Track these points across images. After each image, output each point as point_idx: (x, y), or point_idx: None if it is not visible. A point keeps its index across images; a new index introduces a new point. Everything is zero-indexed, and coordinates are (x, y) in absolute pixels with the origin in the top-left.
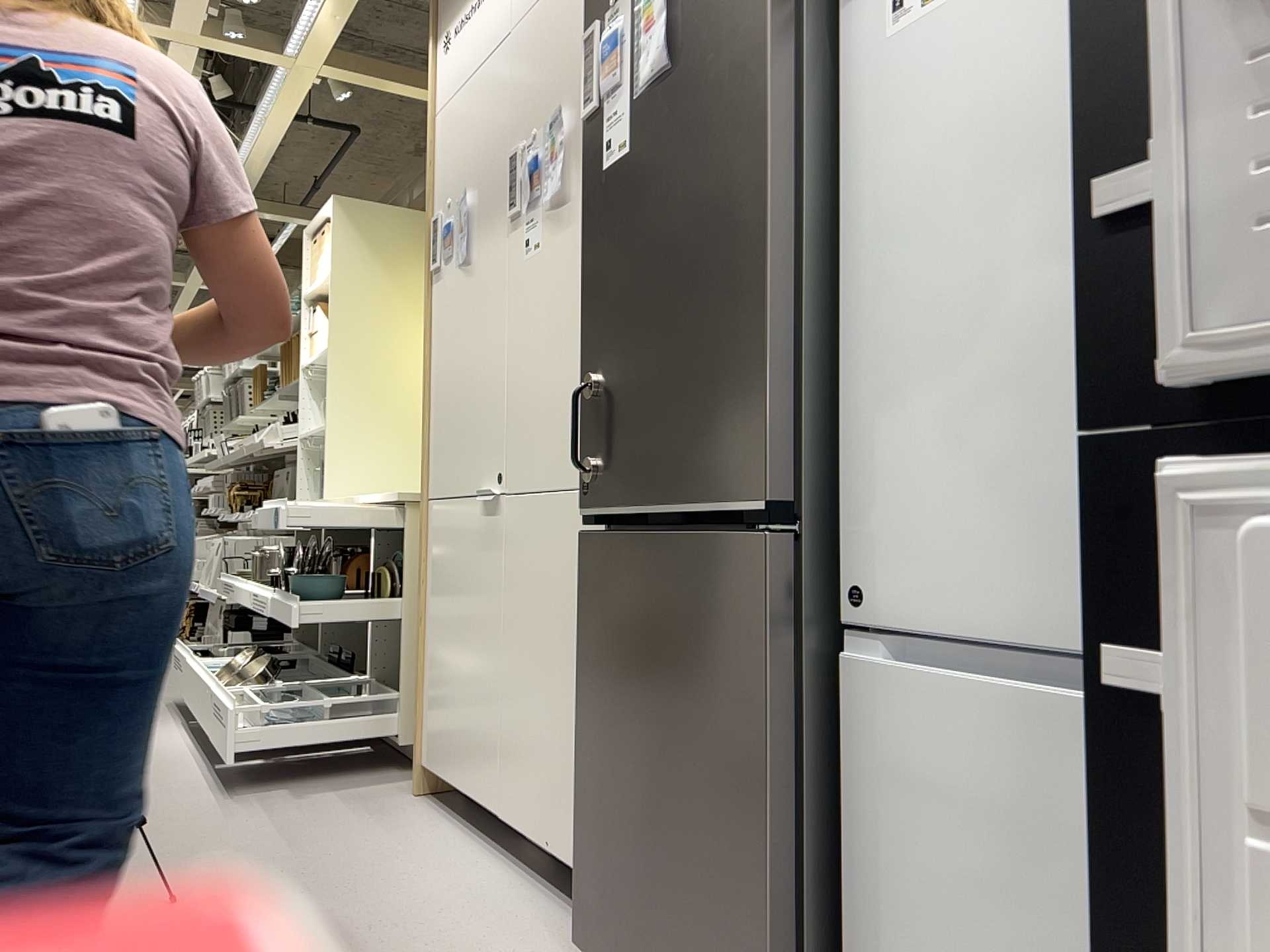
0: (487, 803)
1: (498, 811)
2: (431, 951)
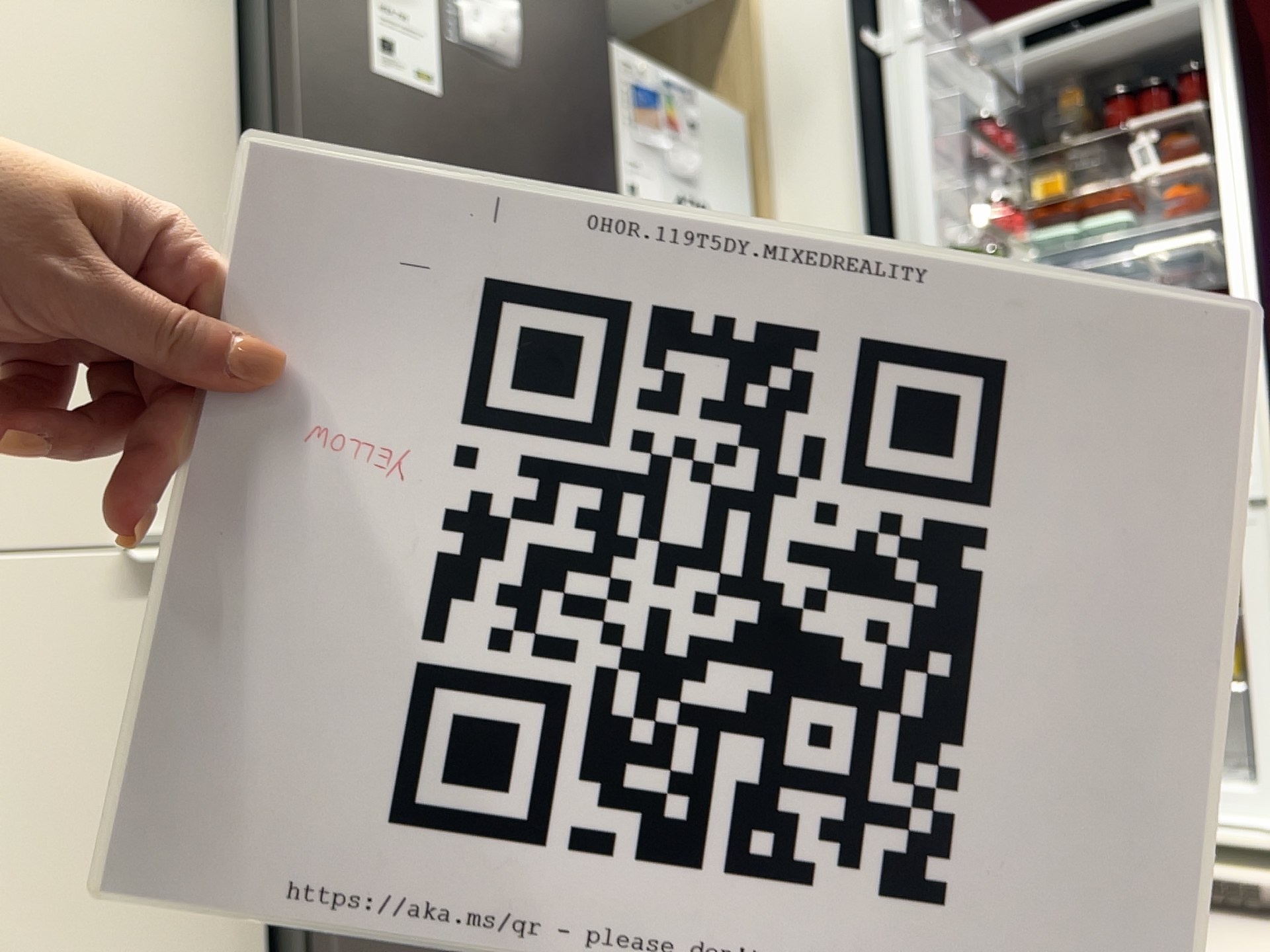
0: None
1: None
2: None
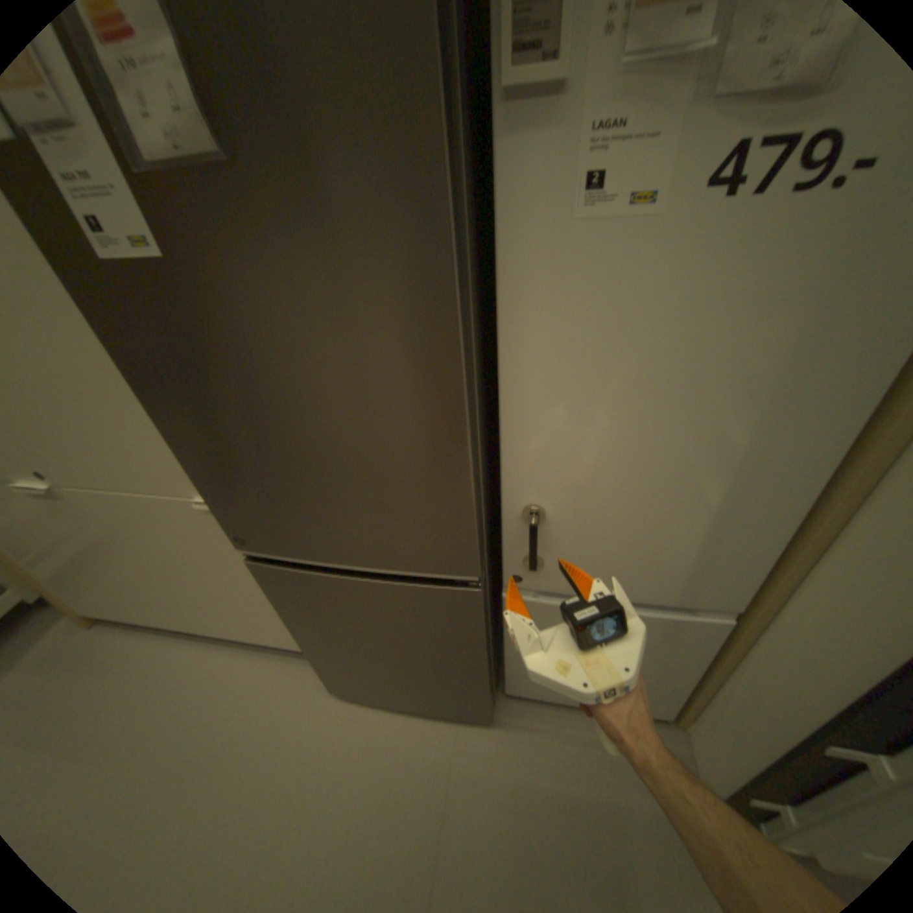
0: (178, 628)
1: (194, 631)
2: (250, 751)
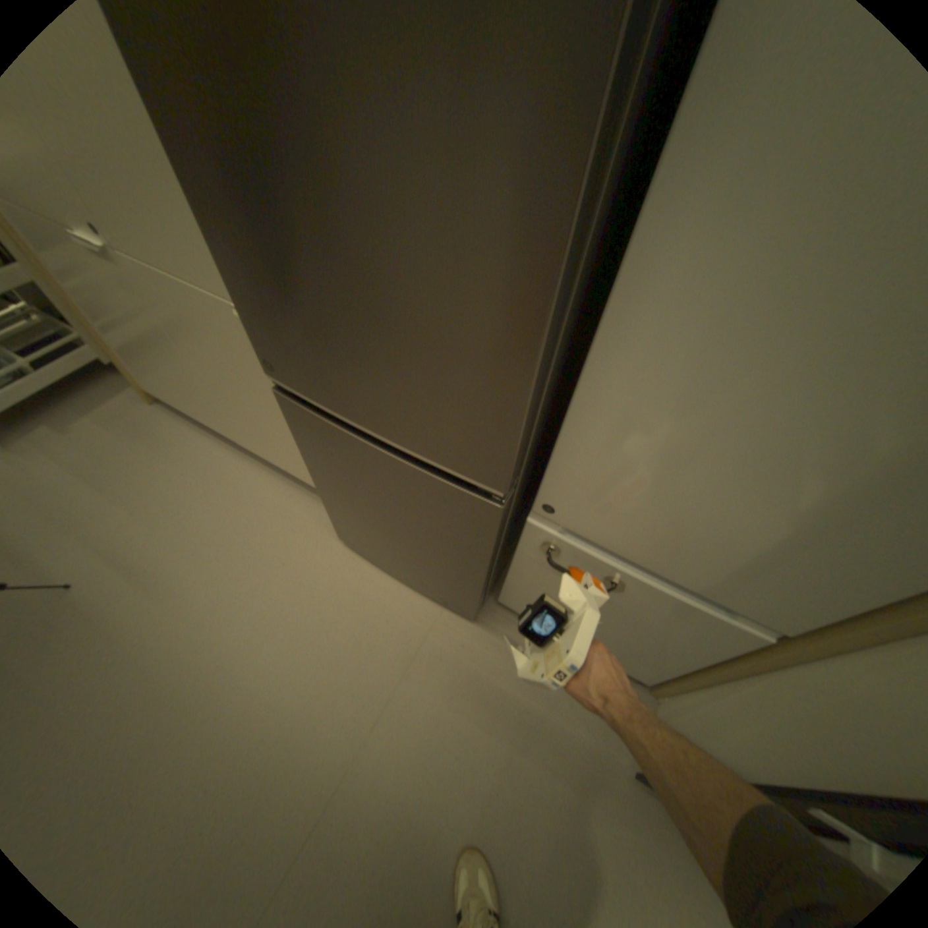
0: (222, 432)
1: (235, 439)
2: (262, 557)
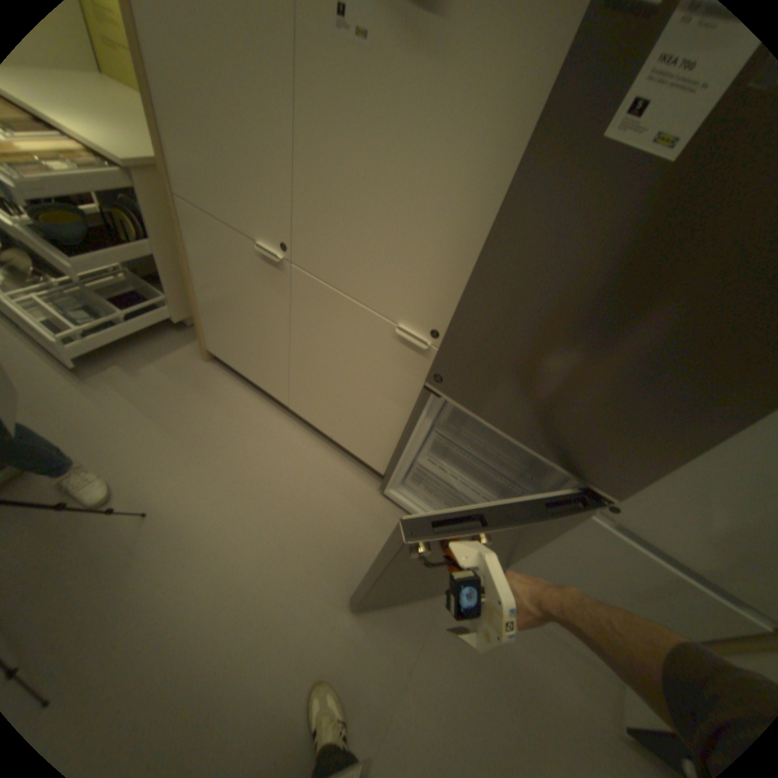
0: (277, 397)
1: (289, 405)
2: (308, 509)
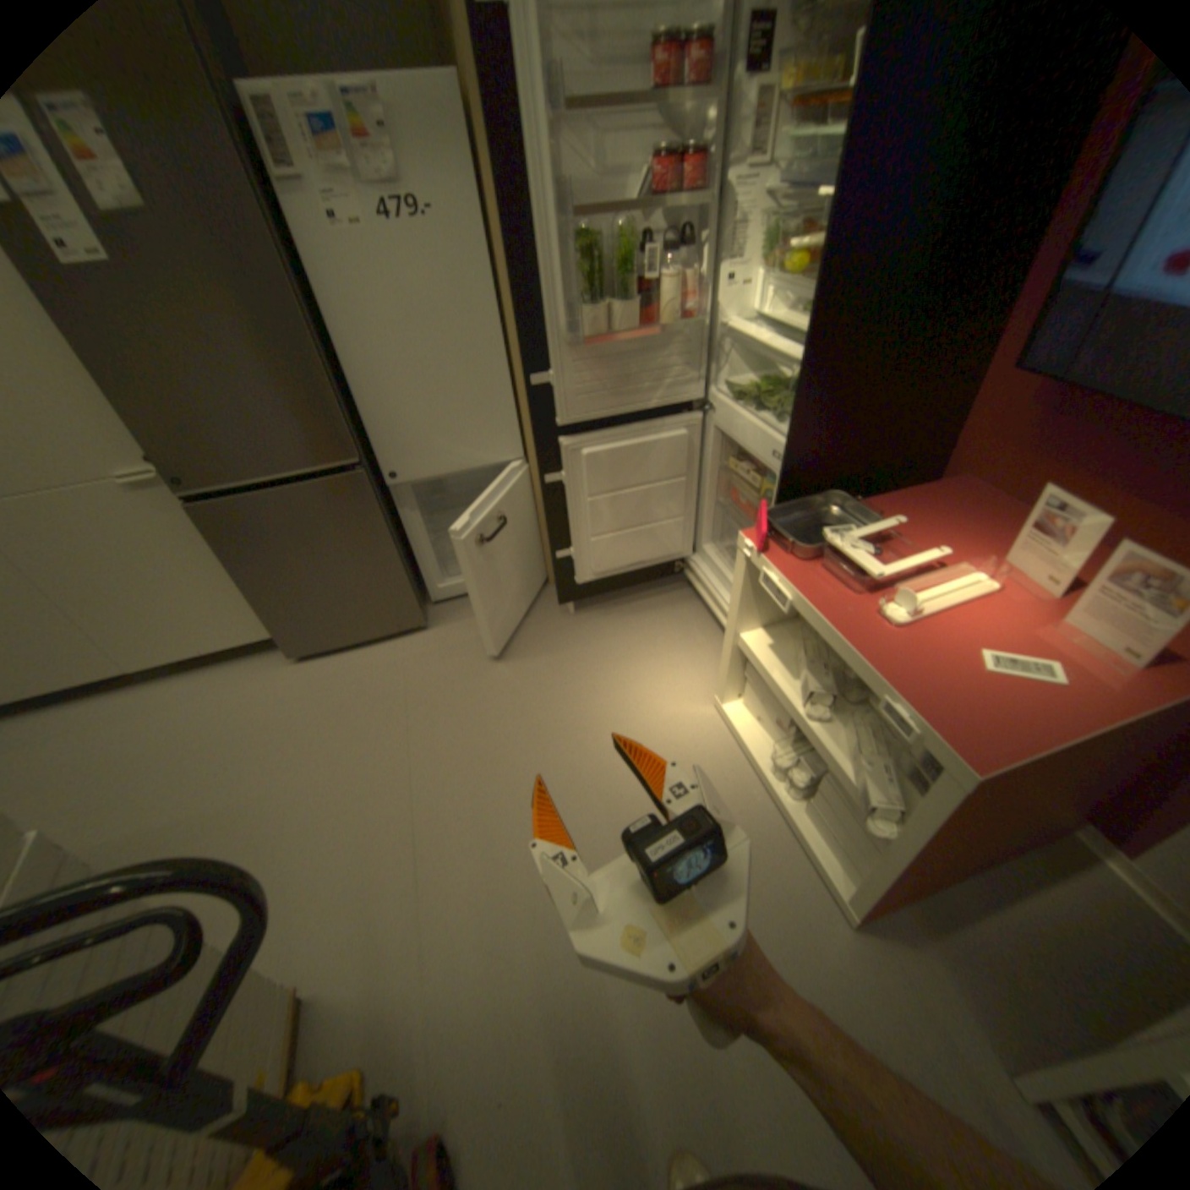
0: (102, 676)
1: (123, 671)
2: (230, 716)
